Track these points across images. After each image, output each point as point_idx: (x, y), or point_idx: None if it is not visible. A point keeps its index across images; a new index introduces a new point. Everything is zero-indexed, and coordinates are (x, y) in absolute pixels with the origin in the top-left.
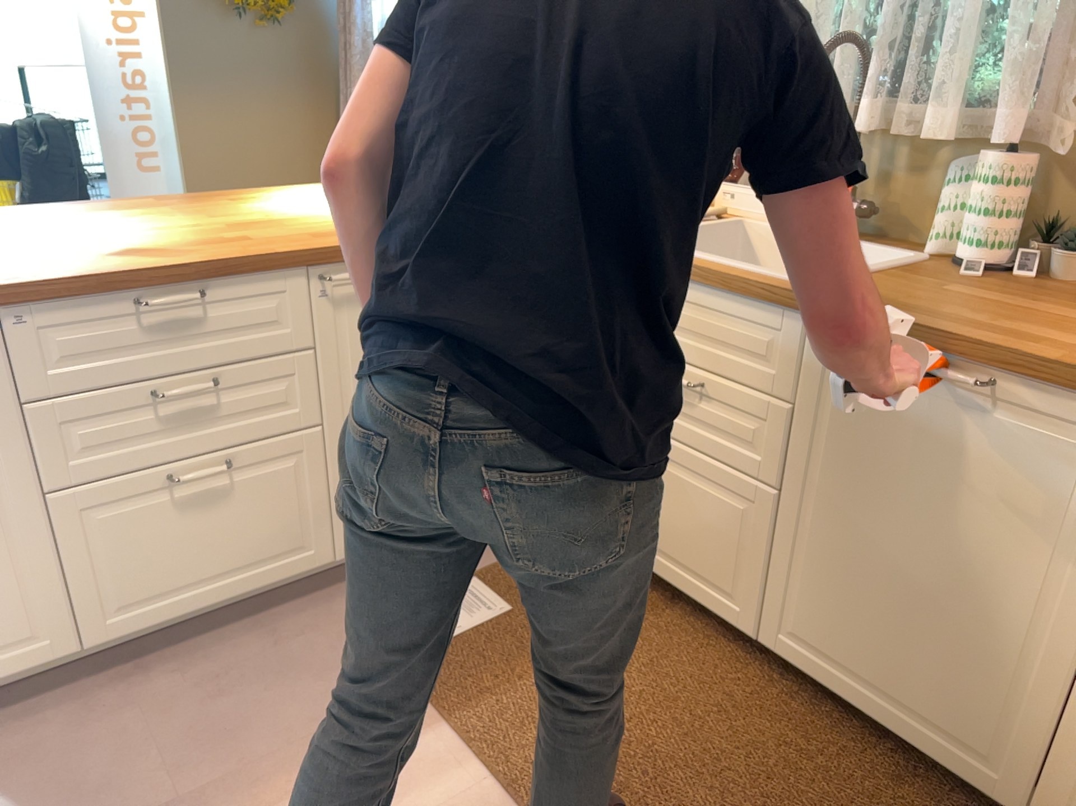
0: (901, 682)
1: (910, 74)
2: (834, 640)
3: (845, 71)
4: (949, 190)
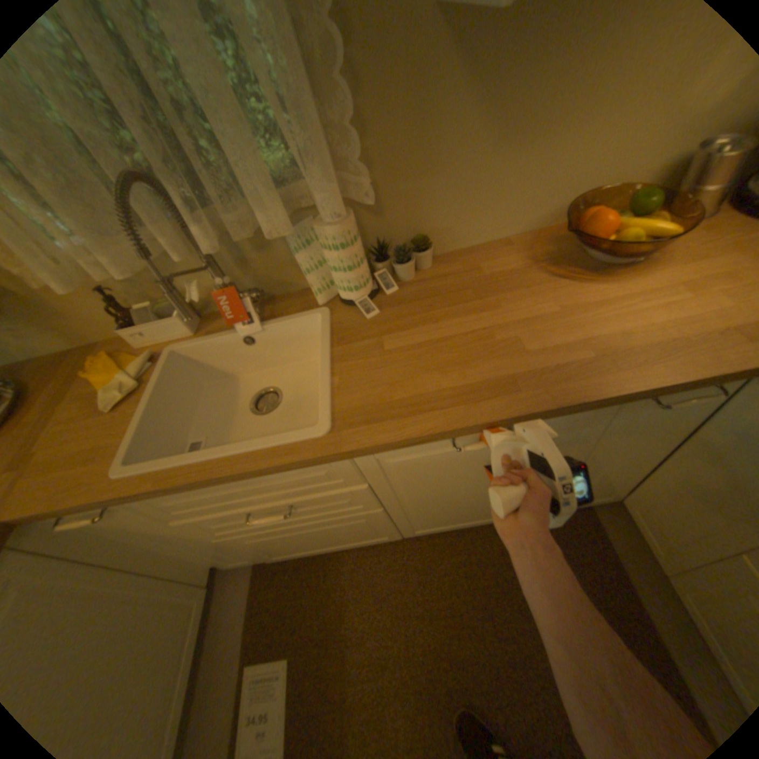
0: (487, 516)
1: (200, 174)
2: (445, 523)
3: (136, 192)
4: (302, 254)
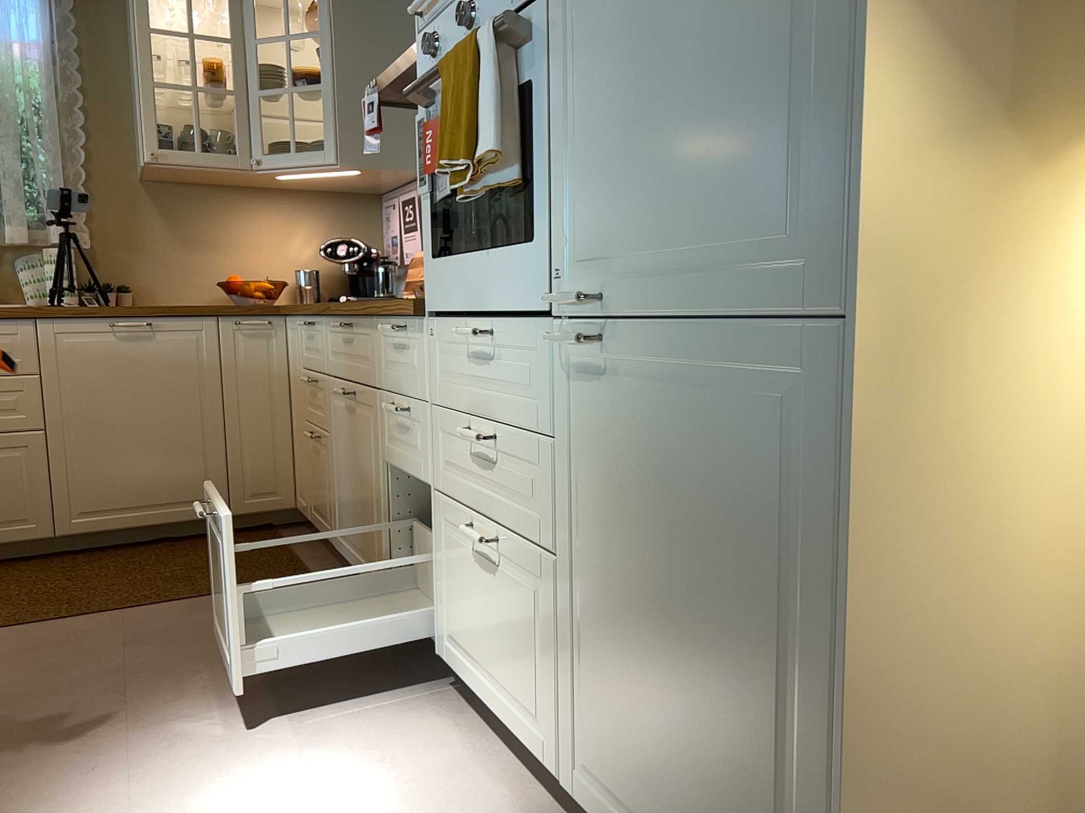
0: (154, 492)
1: None
2: (108, 497)
3: None
4: (26, 273)
